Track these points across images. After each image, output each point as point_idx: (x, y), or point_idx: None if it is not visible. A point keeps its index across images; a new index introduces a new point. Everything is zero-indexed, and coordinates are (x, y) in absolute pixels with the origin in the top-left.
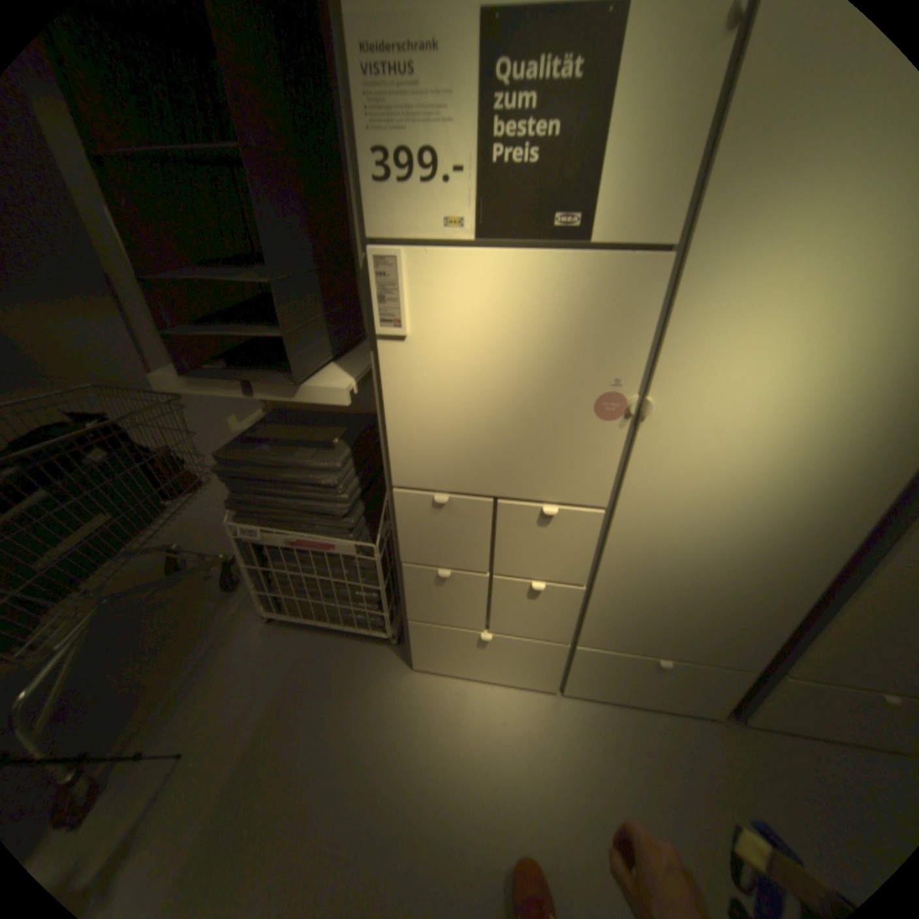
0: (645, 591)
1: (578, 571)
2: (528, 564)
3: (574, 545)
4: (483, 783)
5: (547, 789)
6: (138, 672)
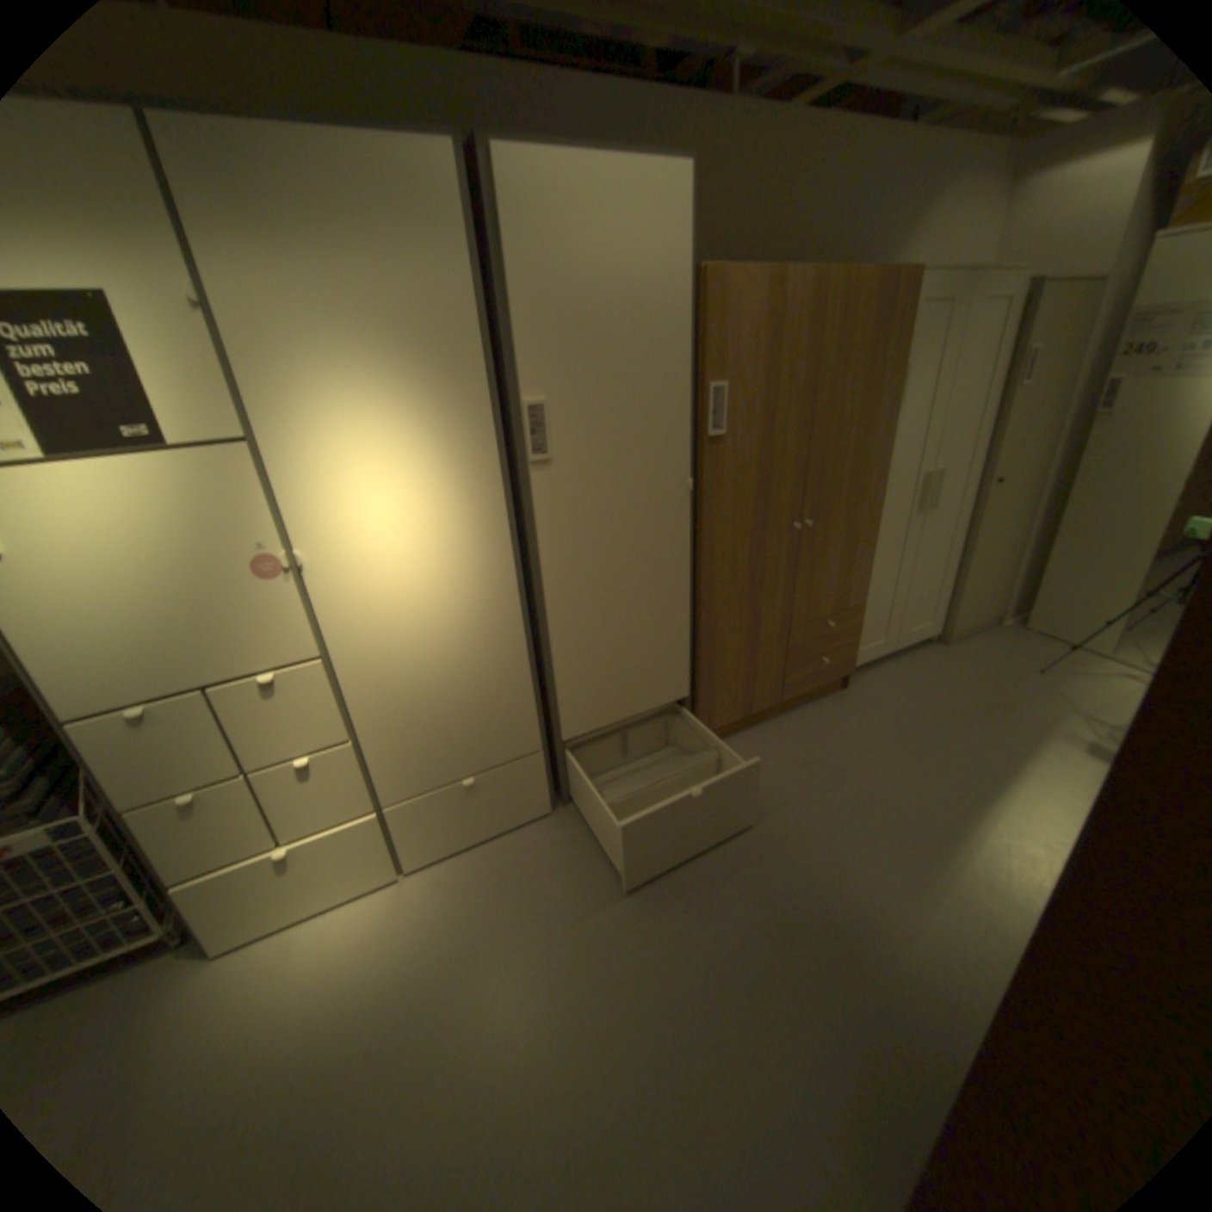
0: (404, 720)
1: (332, 728)
2: (278, 745)
3: (312, 704)
4: (322, 1003)
5: (396, 962)
6: None
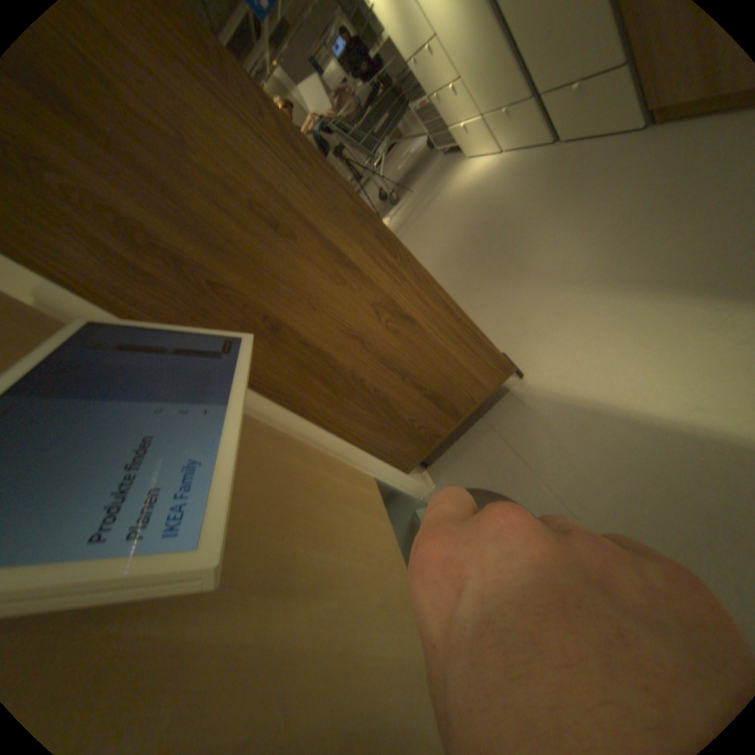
0: (470, 67)
1: (452, 68)
2: (443, 74)
3: (442, 56)
4: (461, 183)
5: (474, 181)
6: (414, 176)
